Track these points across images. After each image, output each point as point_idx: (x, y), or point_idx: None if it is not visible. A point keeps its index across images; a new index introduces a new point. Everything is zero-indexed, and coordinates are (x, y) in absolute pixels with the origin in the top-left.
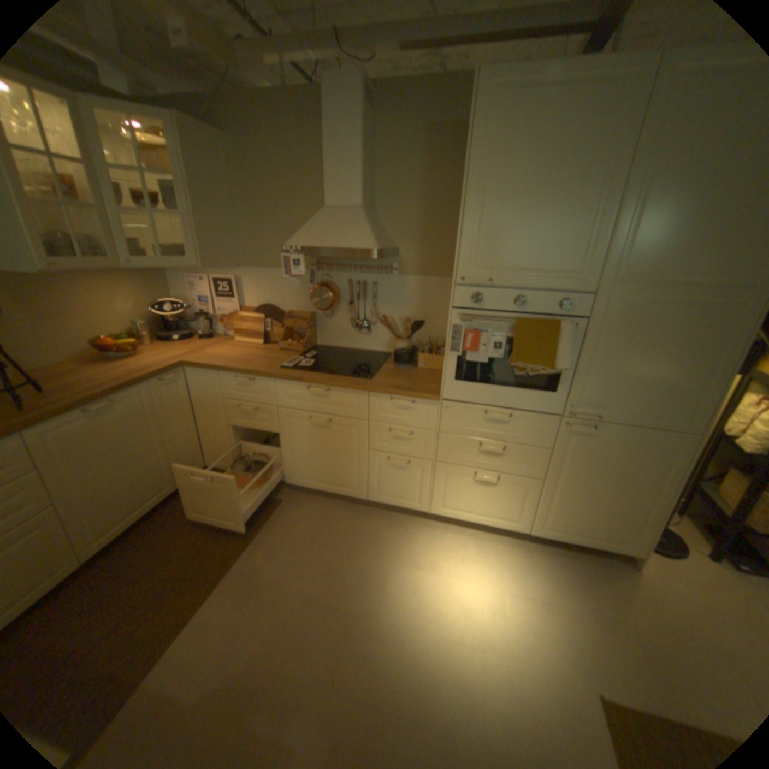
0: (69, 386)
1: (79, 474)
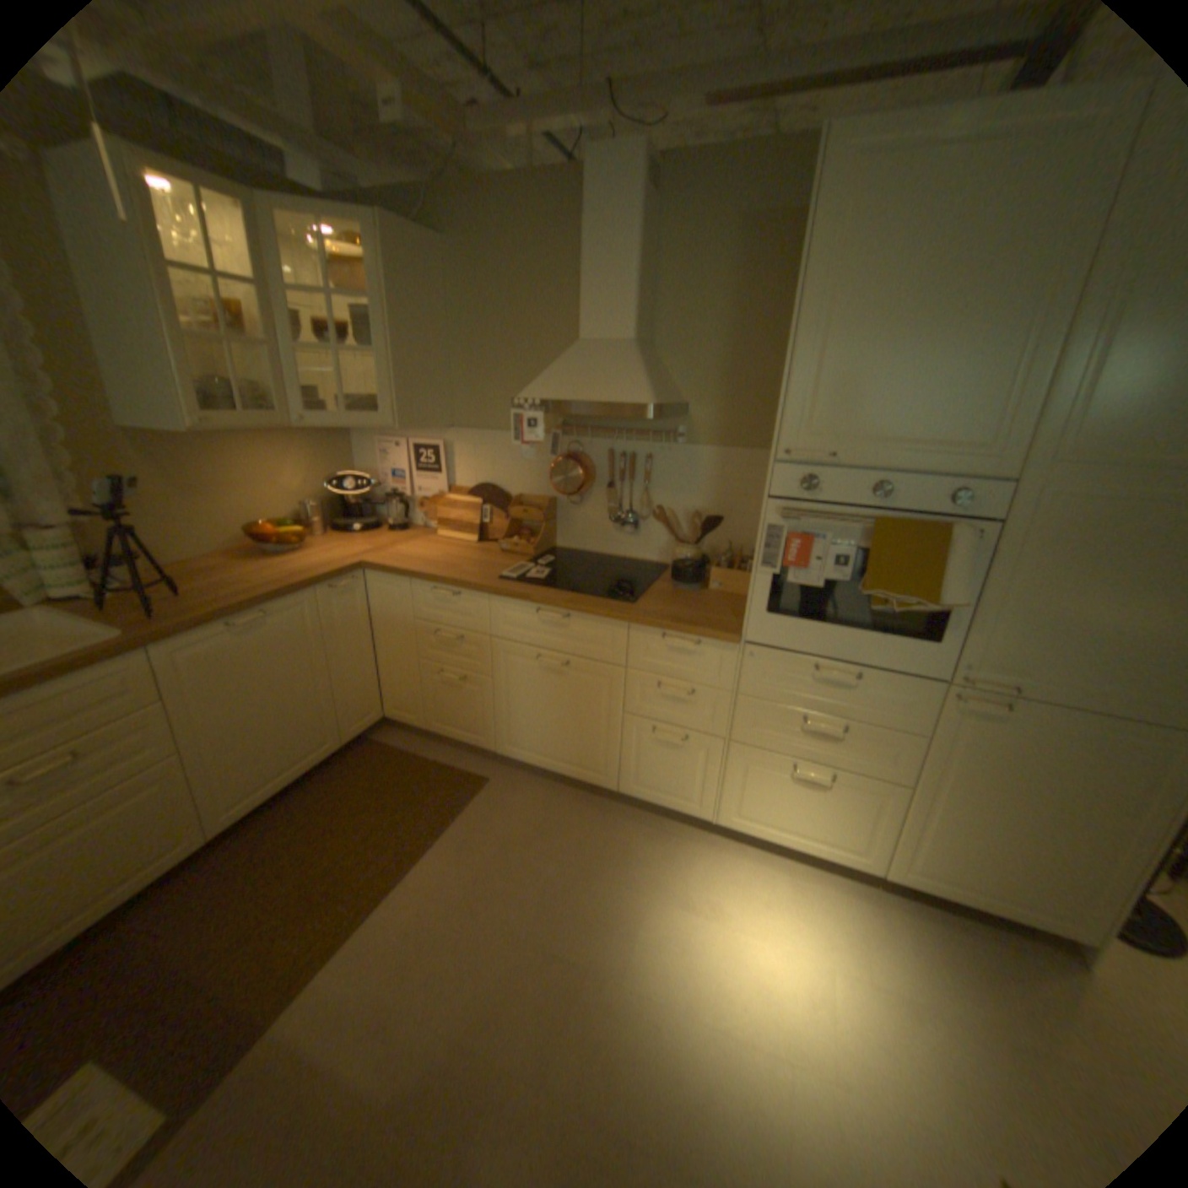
0: (211, 589)
1: (215, 714)
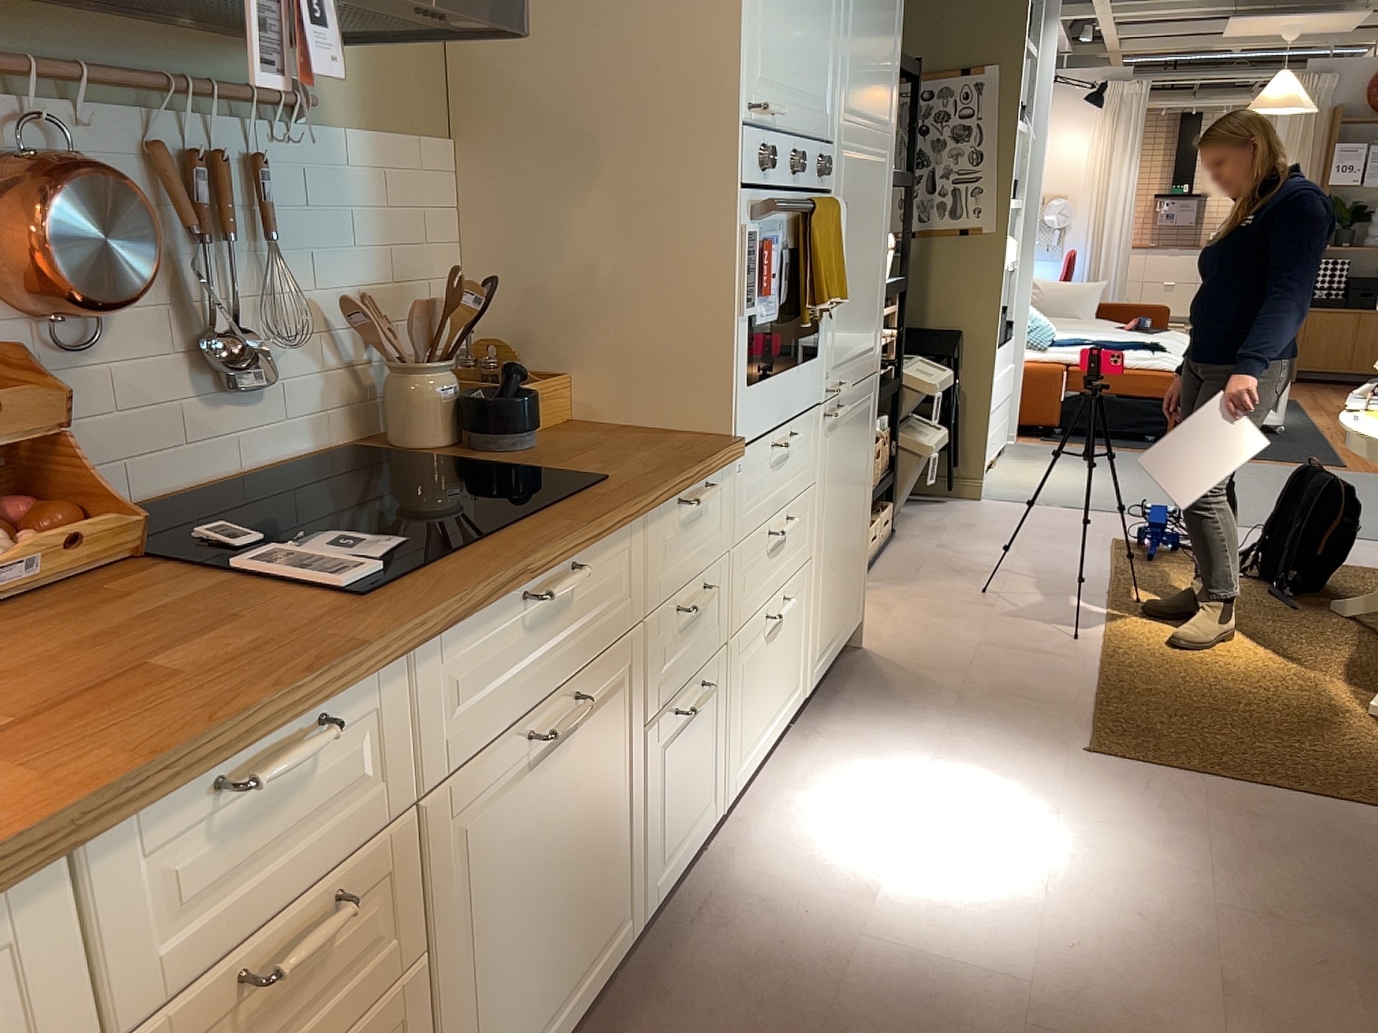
0: None
1: None
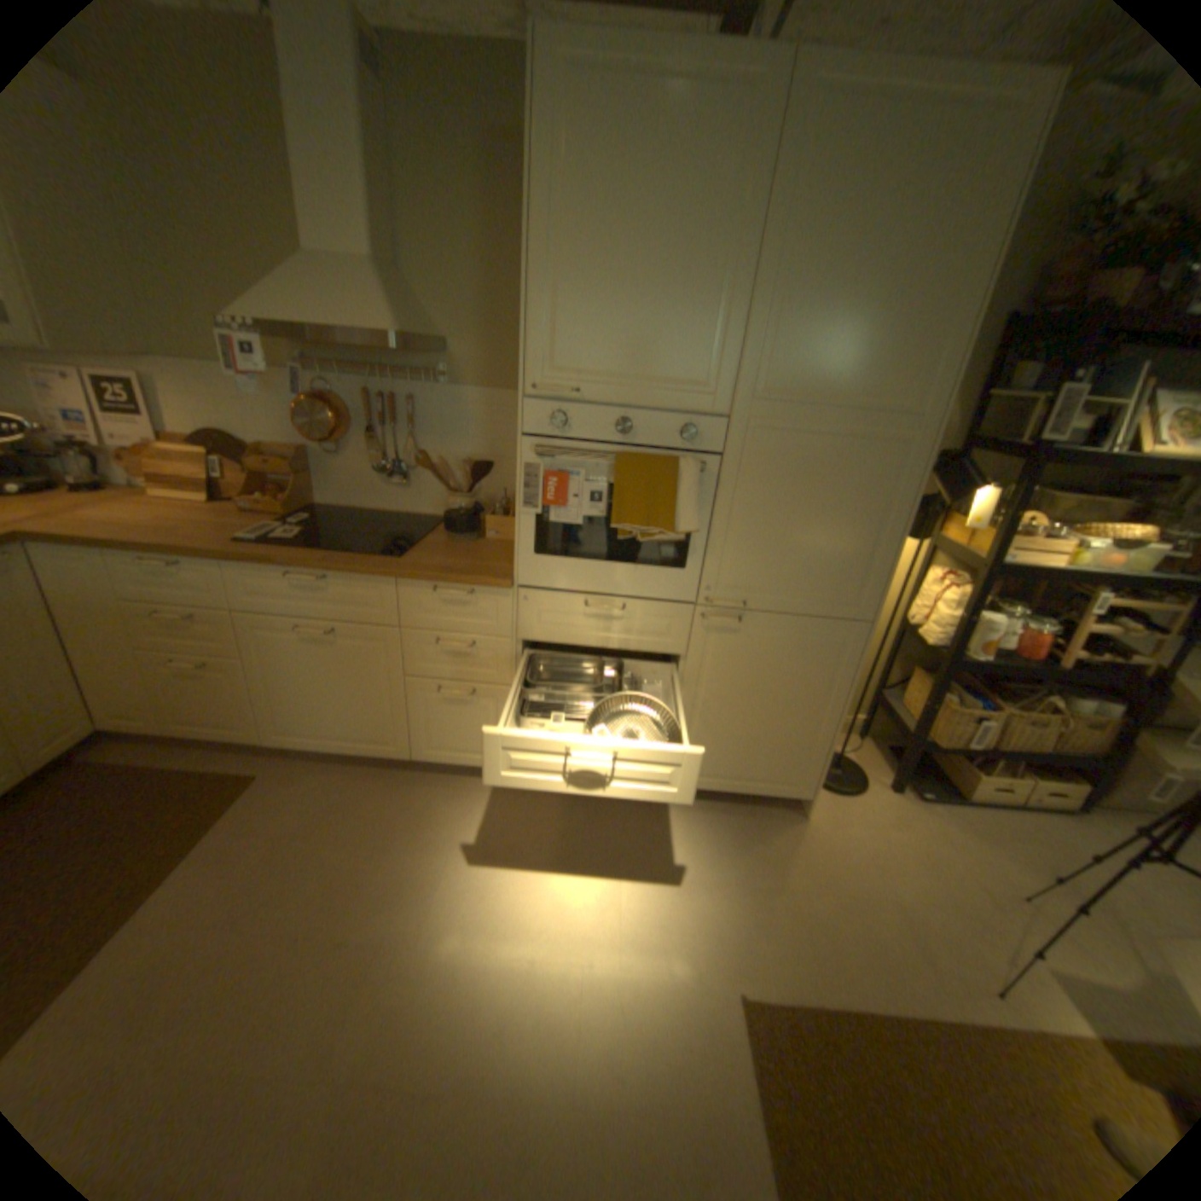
0: None
1: None
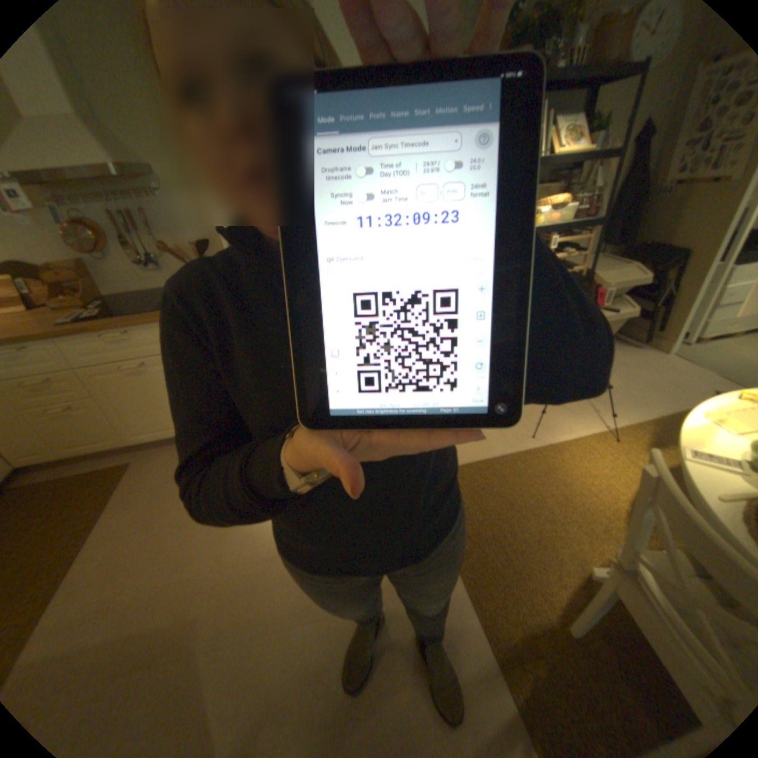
0: None
1: None
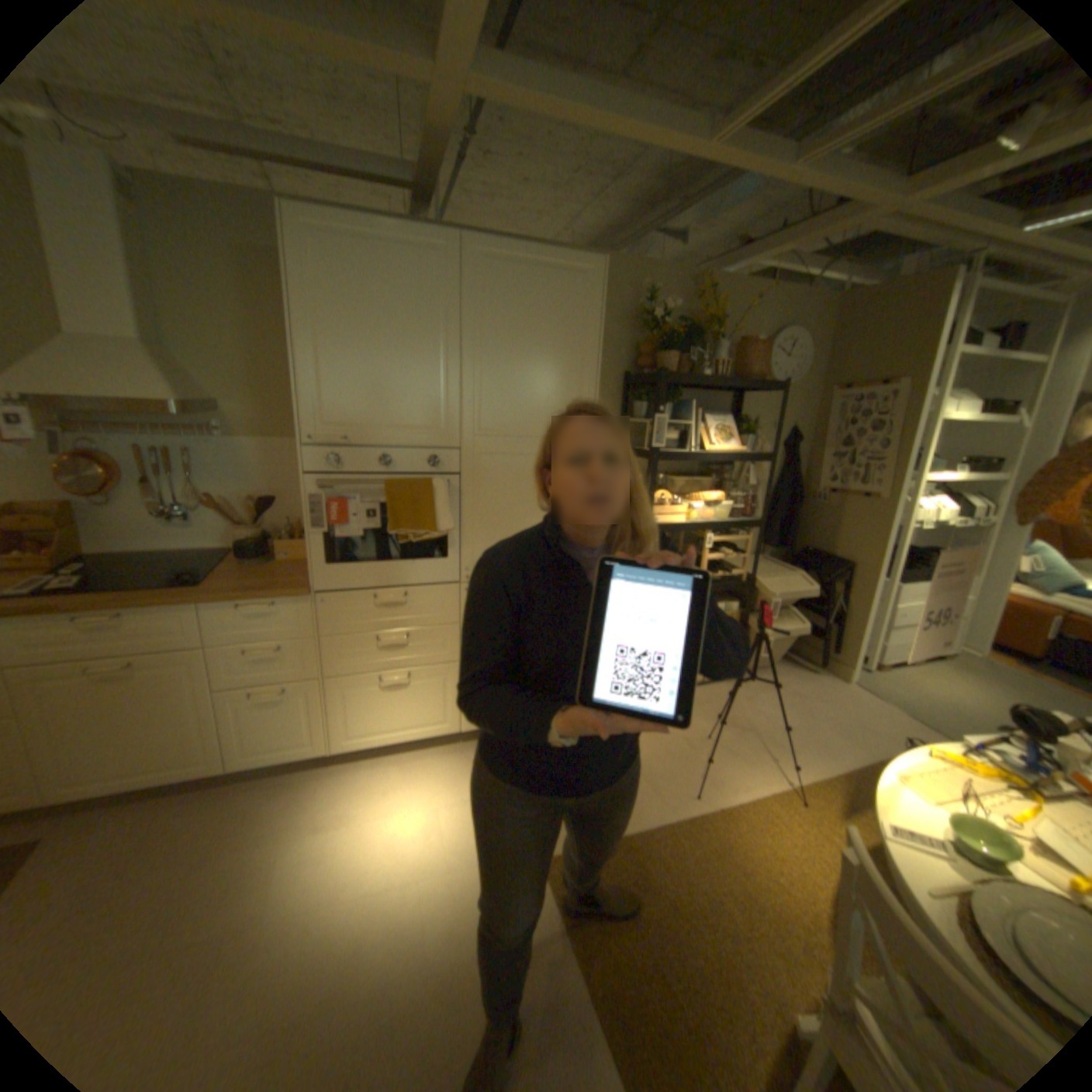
0: None
1: None
